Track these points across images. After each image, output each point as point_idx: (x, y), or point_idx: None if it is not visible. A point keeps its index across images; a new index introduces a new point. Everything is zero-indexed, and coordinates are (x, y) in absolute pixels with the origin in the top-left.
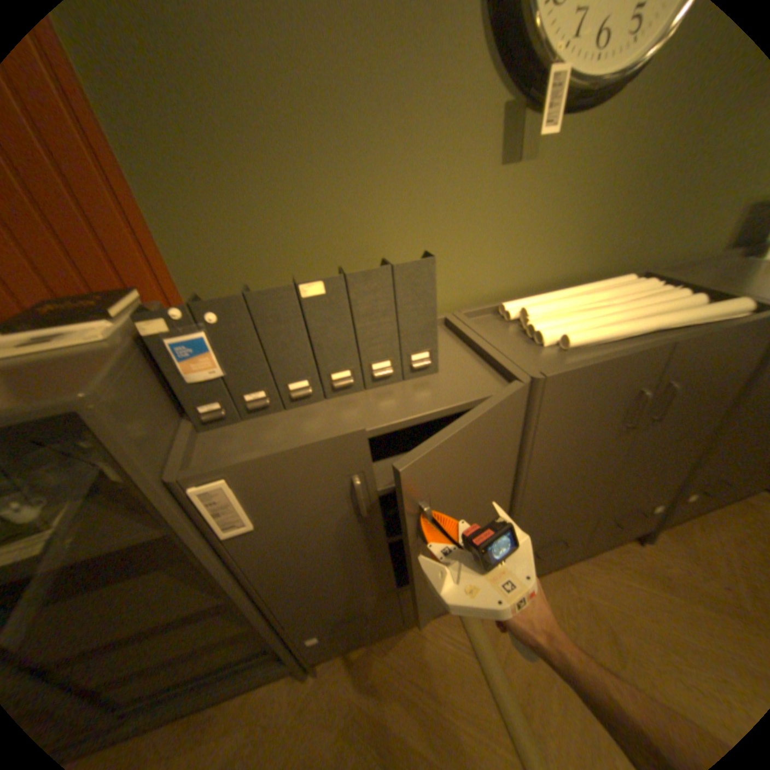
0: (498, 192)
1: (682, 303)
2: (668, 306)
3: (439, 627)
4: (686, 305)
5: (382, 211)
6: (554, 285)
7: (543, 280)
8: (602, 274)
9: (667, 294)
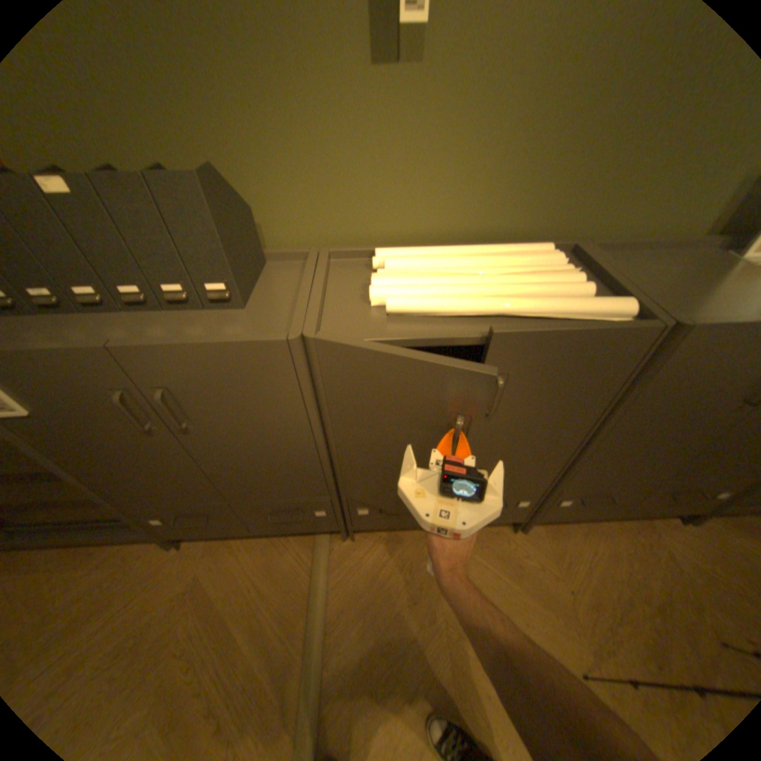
0: (370, 103)
1: (559, 288)
2: (538, 288)
3: (293, 544)
4: (558, 292)
5: (219, 106)
6: (457, 238)
7: (441, 229)
8: (522, 236)
9: (554, 274)
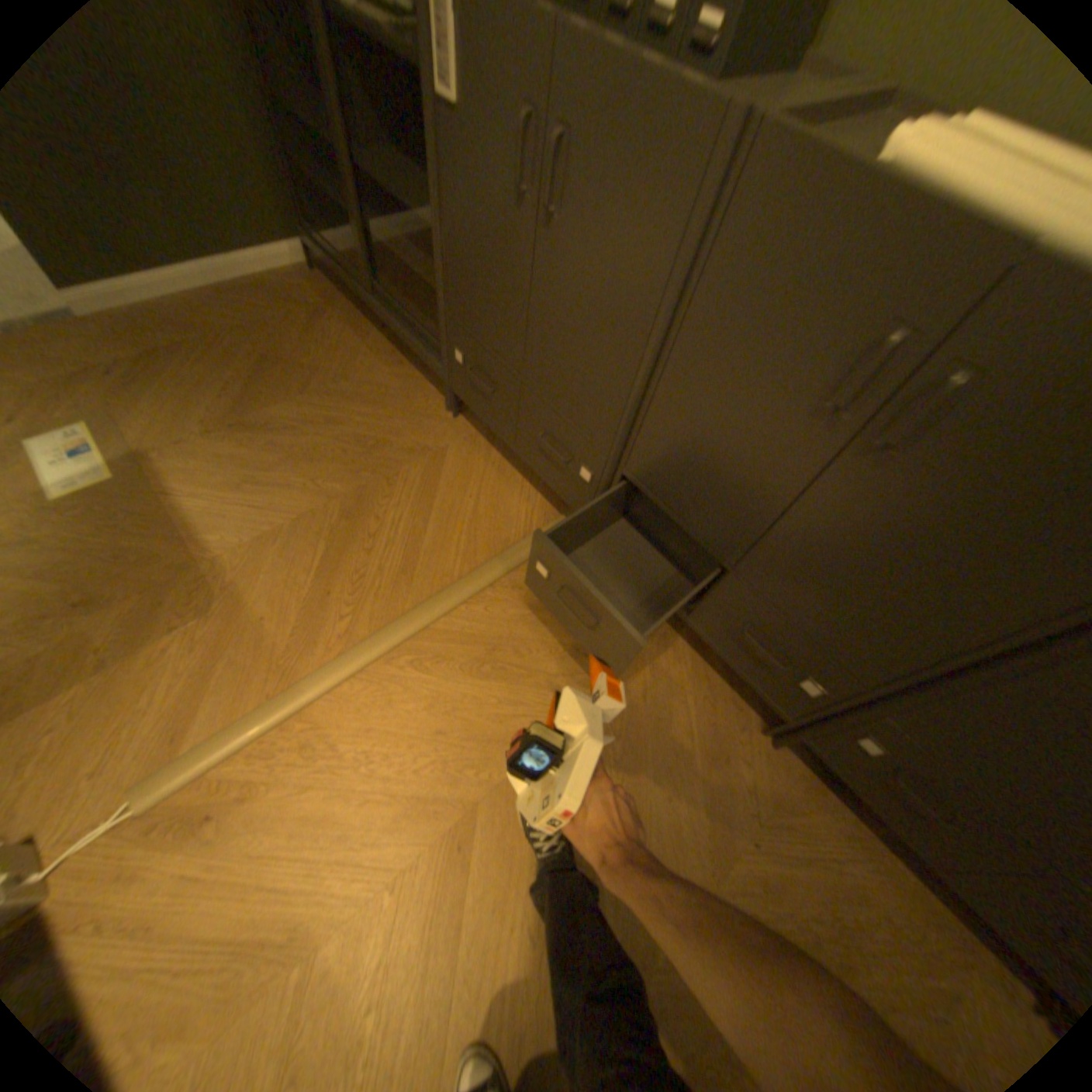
0: None
1: None
2: None
3: (537, 502)
4: None
5: None
6: None
7: None
8: None
9: None
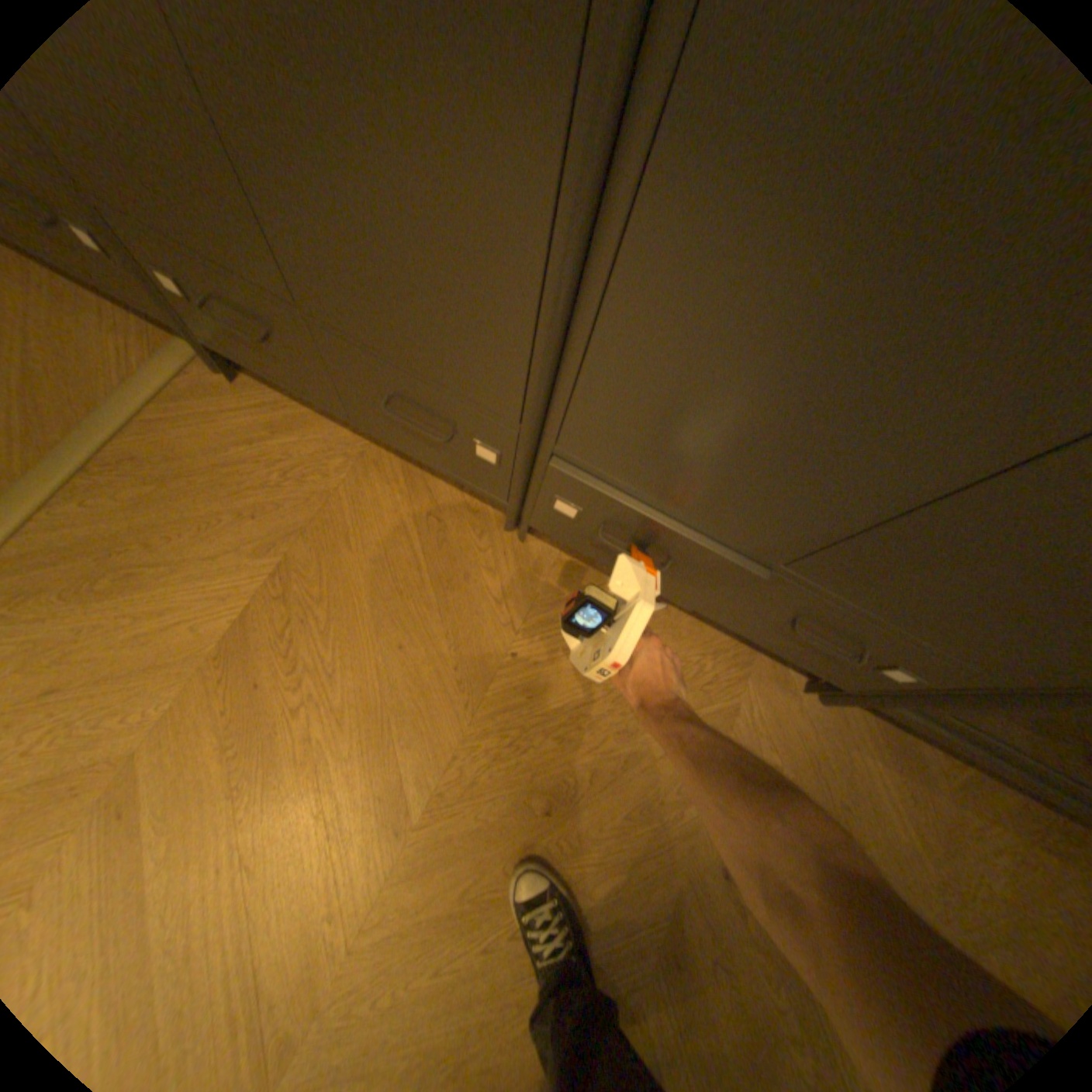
0: None
1: None
2: None
3: (130, 328)
4: None
5: None
6: None
7: None
8: None
9: None
